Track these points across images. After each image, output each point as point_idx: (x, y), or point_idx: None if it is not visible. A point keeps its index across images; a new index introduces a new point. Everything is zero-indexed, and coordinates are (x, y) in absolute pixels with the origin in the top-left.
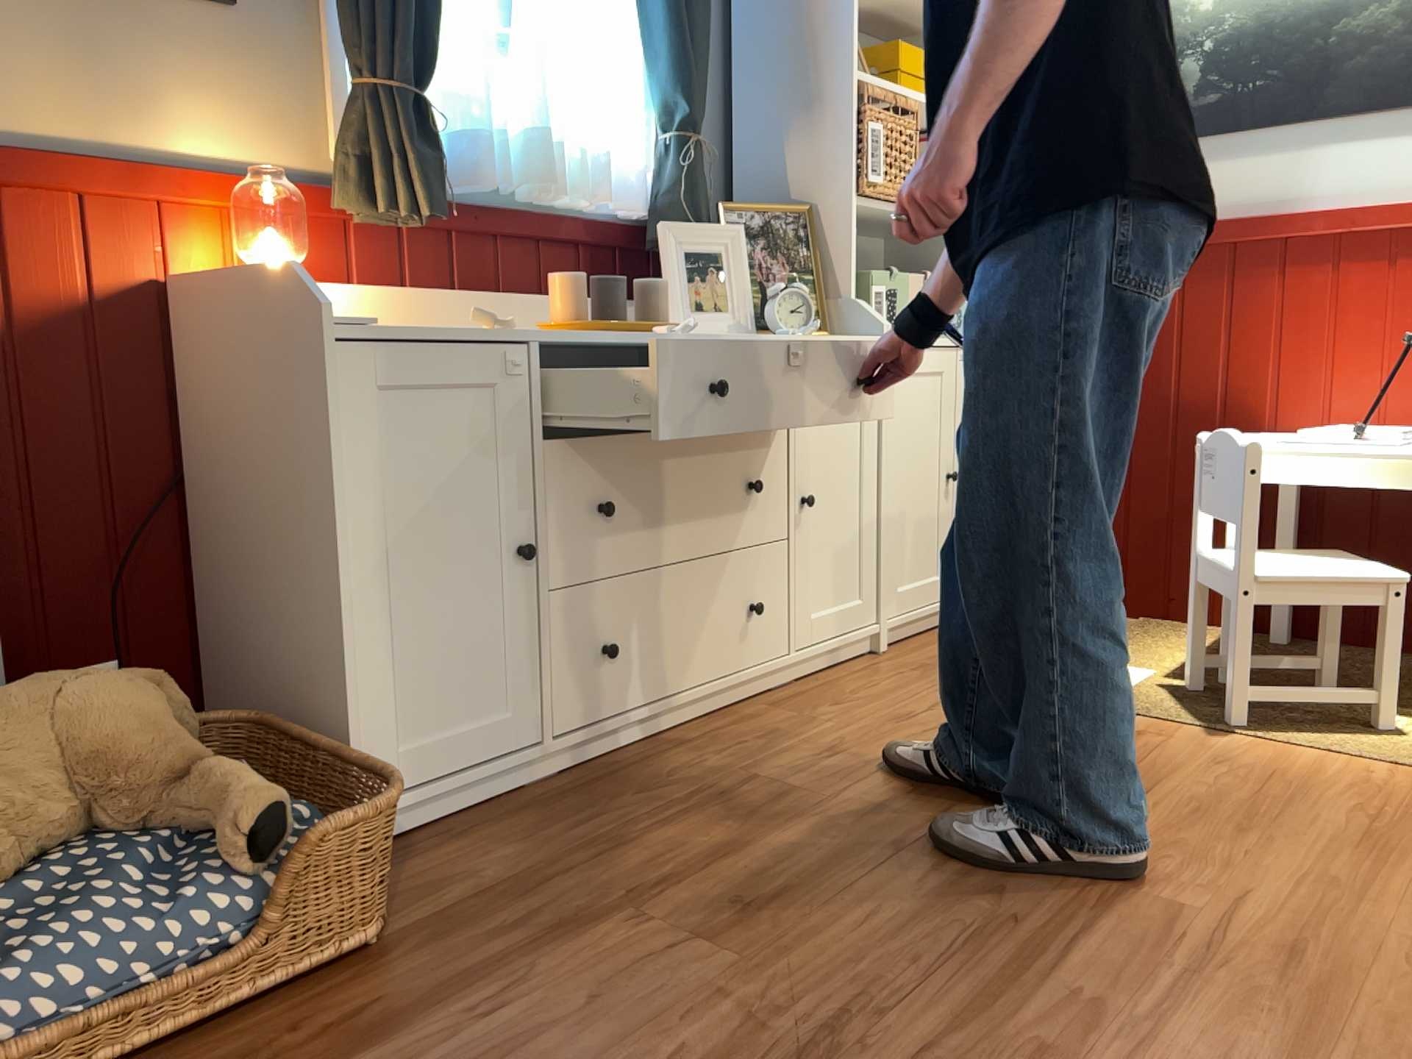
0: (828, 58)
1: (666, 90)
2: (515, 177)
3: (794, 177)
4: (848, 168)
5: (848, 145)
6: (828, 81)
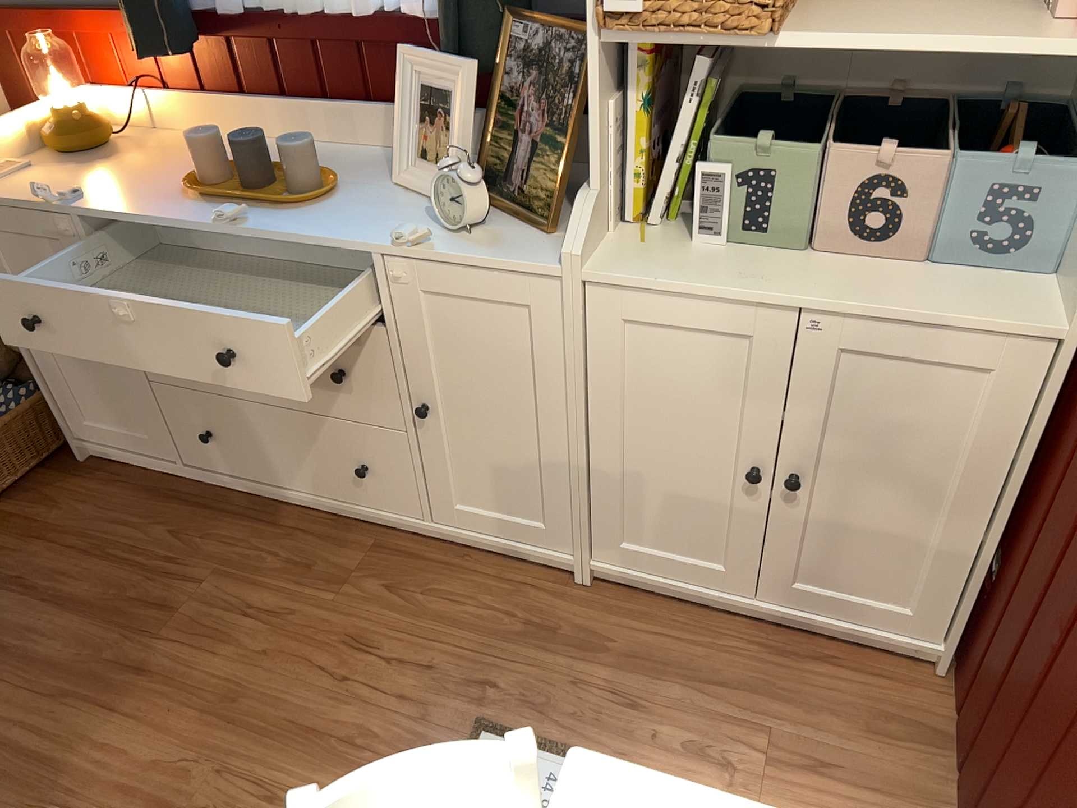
0: None
1: None
2: None
3: None
4: None
5: None
6: None
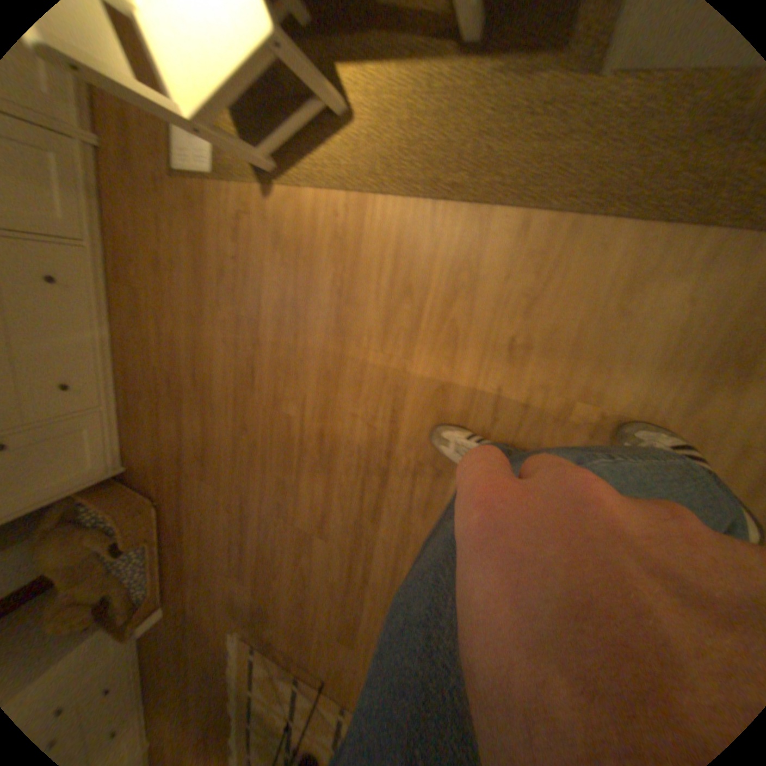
0: None
1: None
2: None
3: None
4: None
5: None
6: None
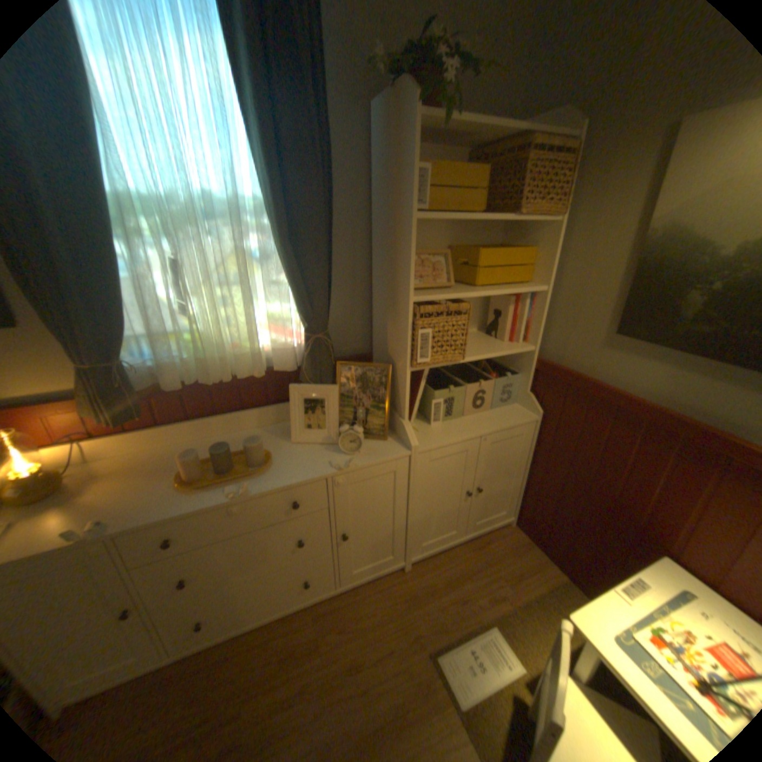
0: (401, 284)
1: (297, 310)
2: (202, 371)
3: (389, 341)
4: (407, 353)
5: (407, 340)
6: (401, 298)
